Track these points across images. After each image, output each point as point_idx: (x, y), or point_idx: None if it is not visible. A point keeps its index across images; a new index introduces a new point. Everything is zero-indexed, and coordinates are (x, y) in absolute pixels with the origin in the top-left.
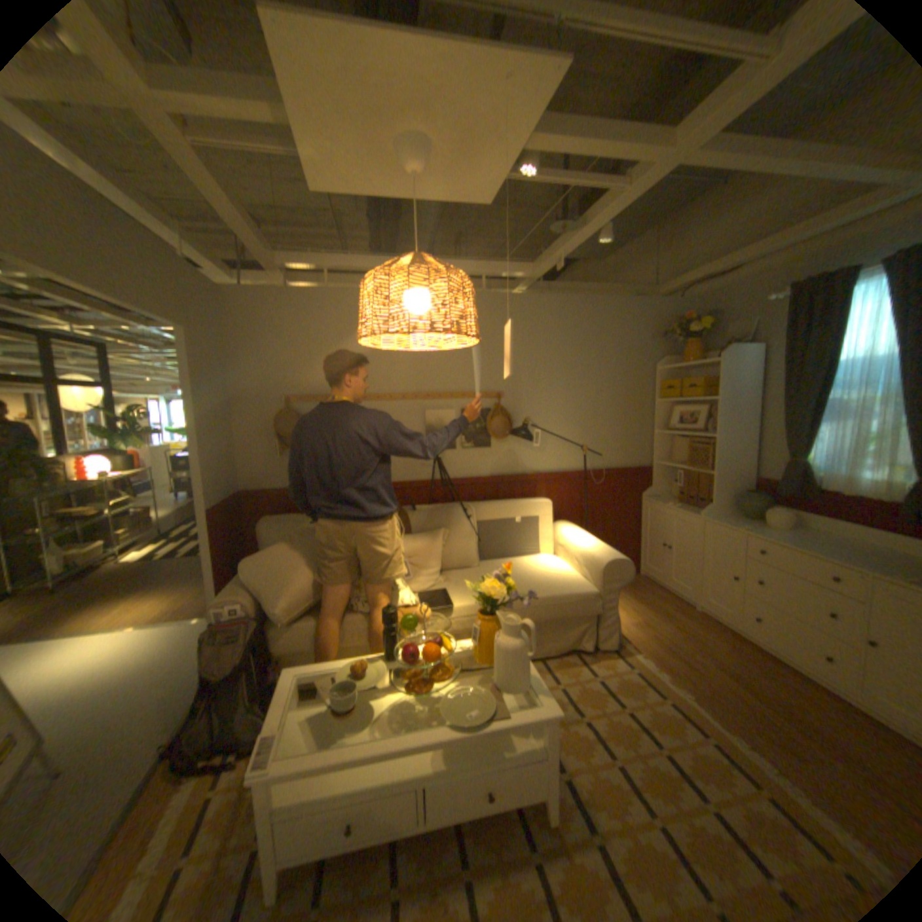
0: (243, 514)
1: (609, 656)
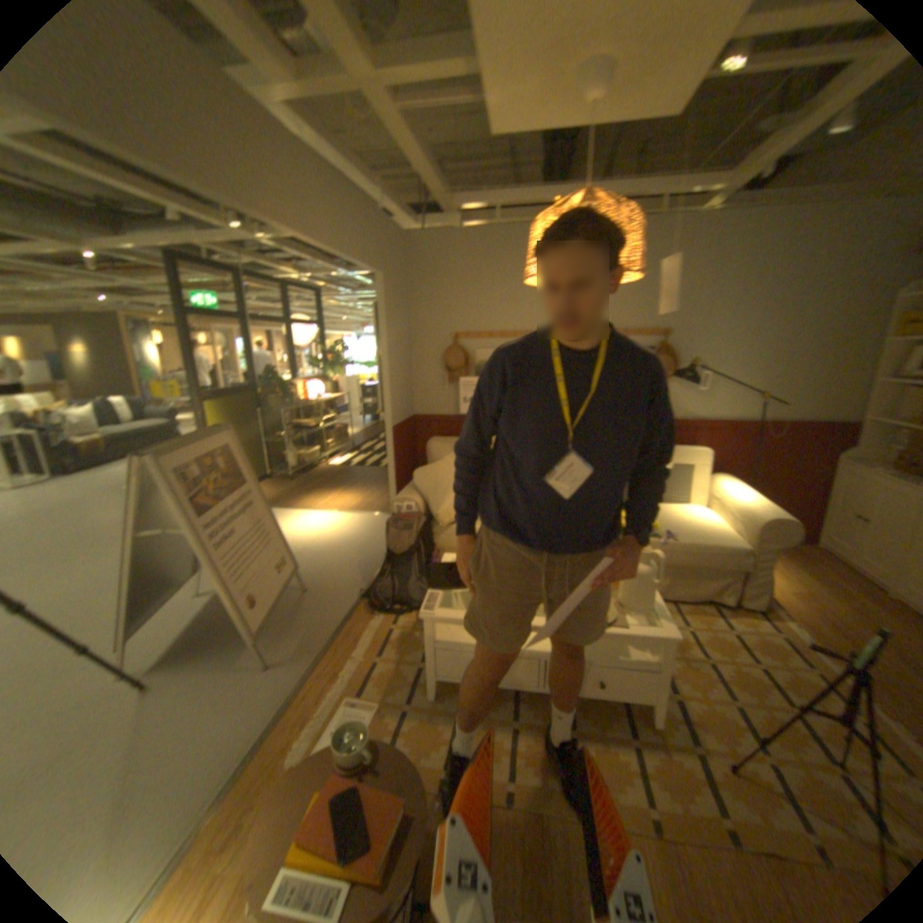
0: (416, 435)
1: (753, 617)
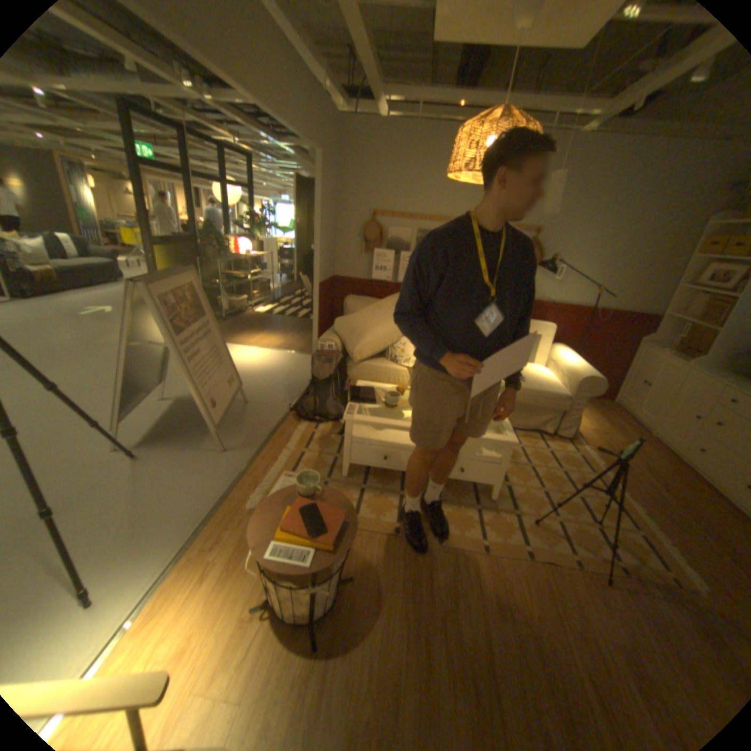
0: (334, 292)
1: (563, 441)
